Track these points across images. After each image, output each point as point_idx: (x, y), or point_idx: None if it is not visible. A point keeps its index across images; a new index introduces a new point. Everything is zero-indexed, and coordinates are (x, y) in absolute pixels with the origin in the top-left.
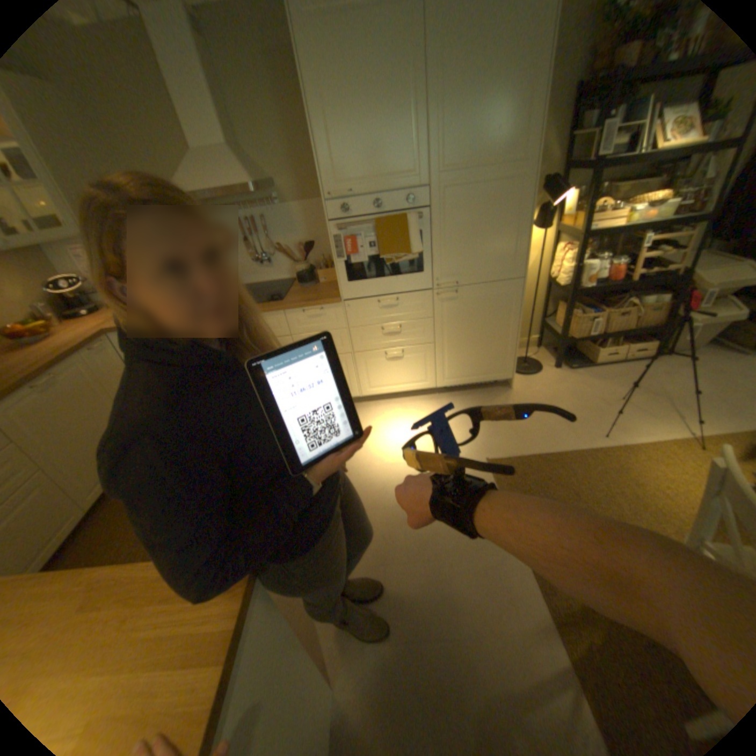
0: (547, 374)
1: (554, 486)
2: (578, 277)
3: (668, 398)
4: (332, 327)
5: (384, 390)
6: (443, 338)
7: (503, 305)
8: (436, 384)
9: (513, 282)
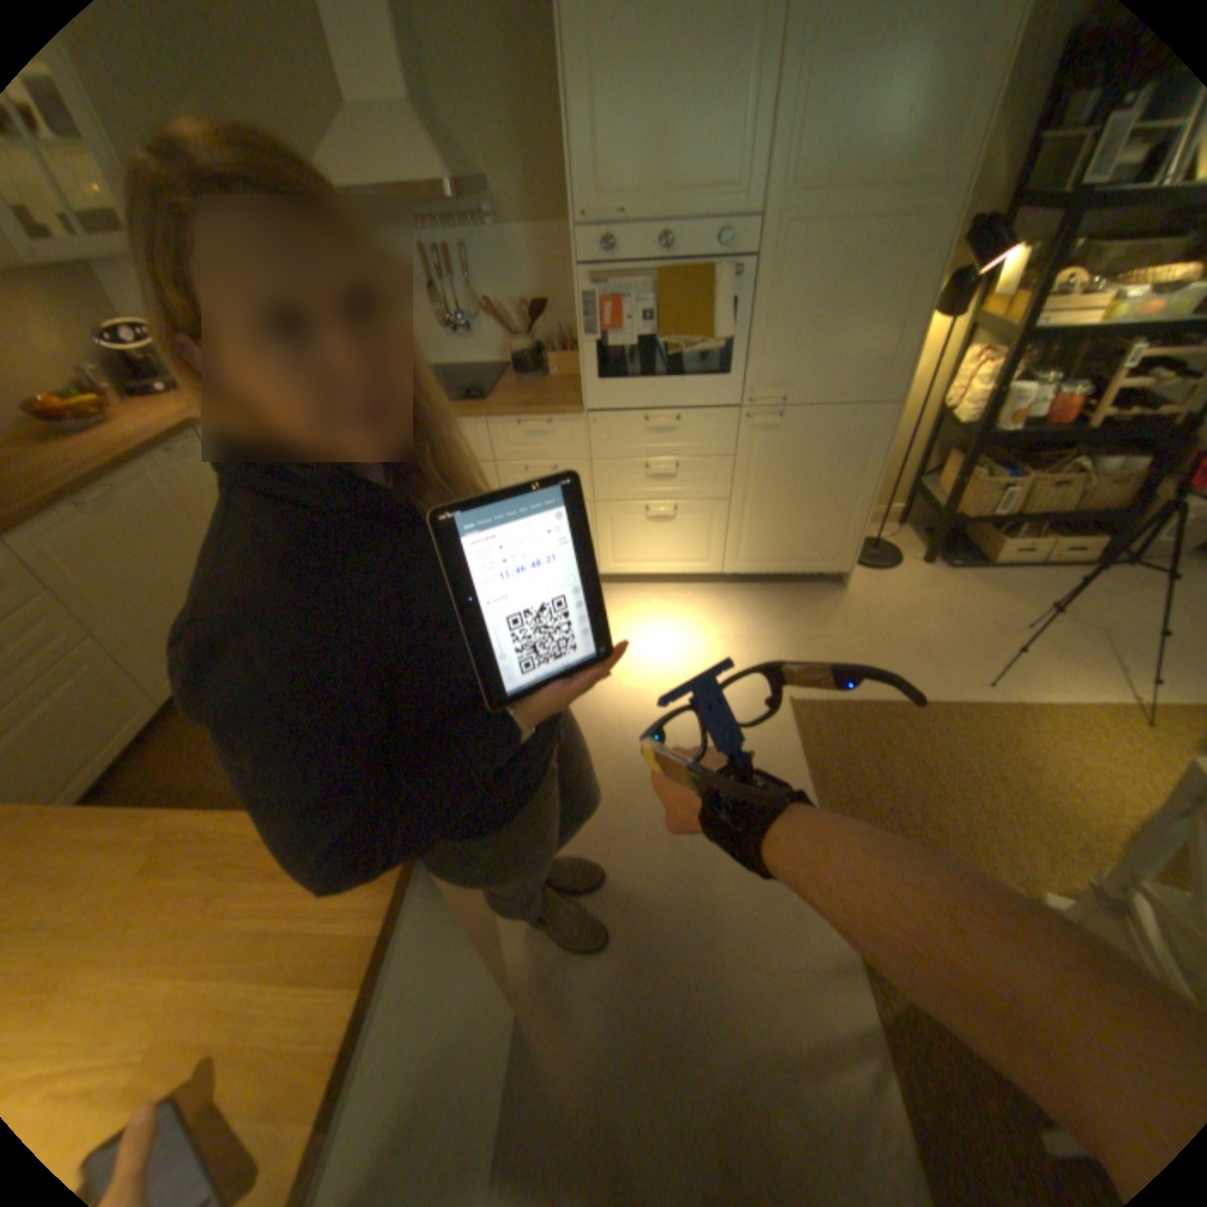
0: (909, 571)
1: (893, 754)
2: (995, 411)
3: (1106, 635)
4: (563, 454)
5: (636, 568)
6: (746, 493)
7: (857, 447)
8: (723, 568)
9: (881, 408)
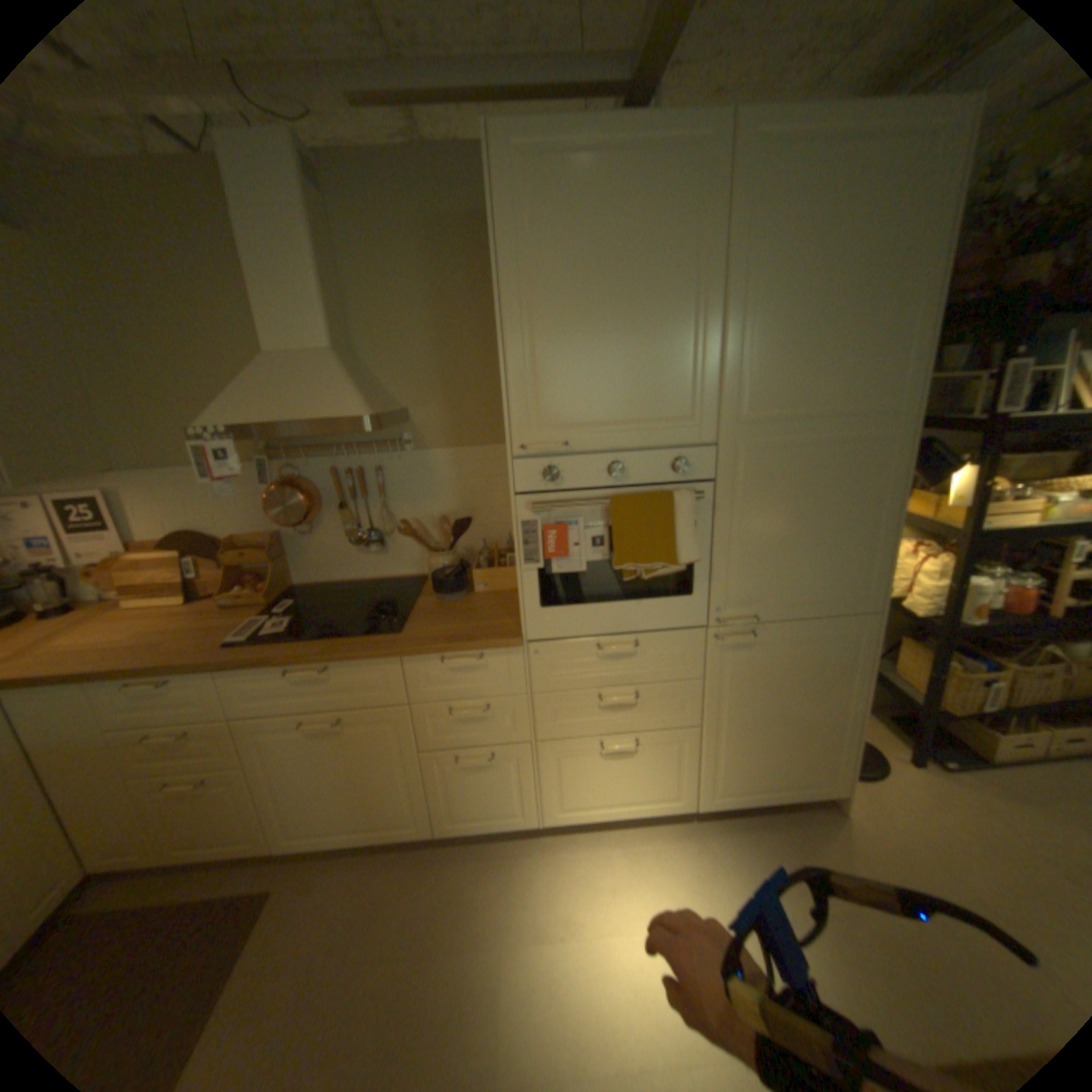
0: (907, 781)
1: None
2: (962, 608)
3: None
4: (500, 689)
5: (592, 817)
6: (722, 719)
7: (843, 660)
8: (701, 807)
9: (863, 620)
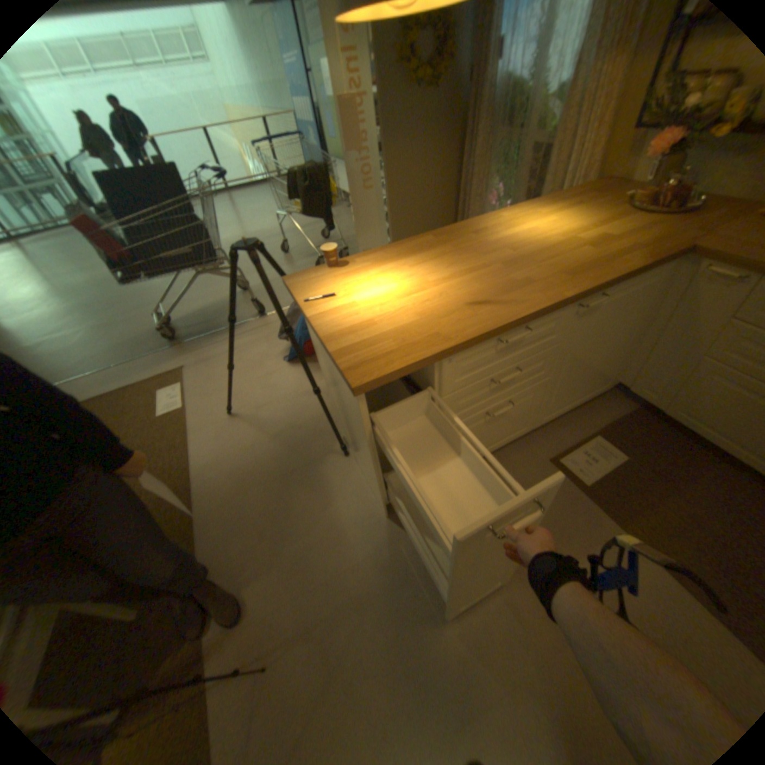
0: None
1: None
2: None
3: None
4: None
5: None
6: None
7: None
8: None
9: None
